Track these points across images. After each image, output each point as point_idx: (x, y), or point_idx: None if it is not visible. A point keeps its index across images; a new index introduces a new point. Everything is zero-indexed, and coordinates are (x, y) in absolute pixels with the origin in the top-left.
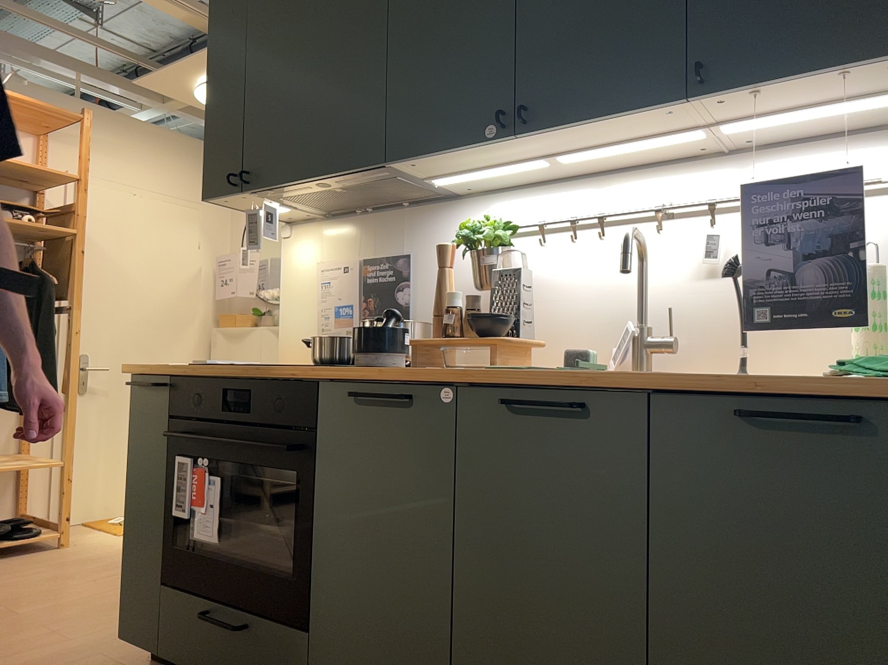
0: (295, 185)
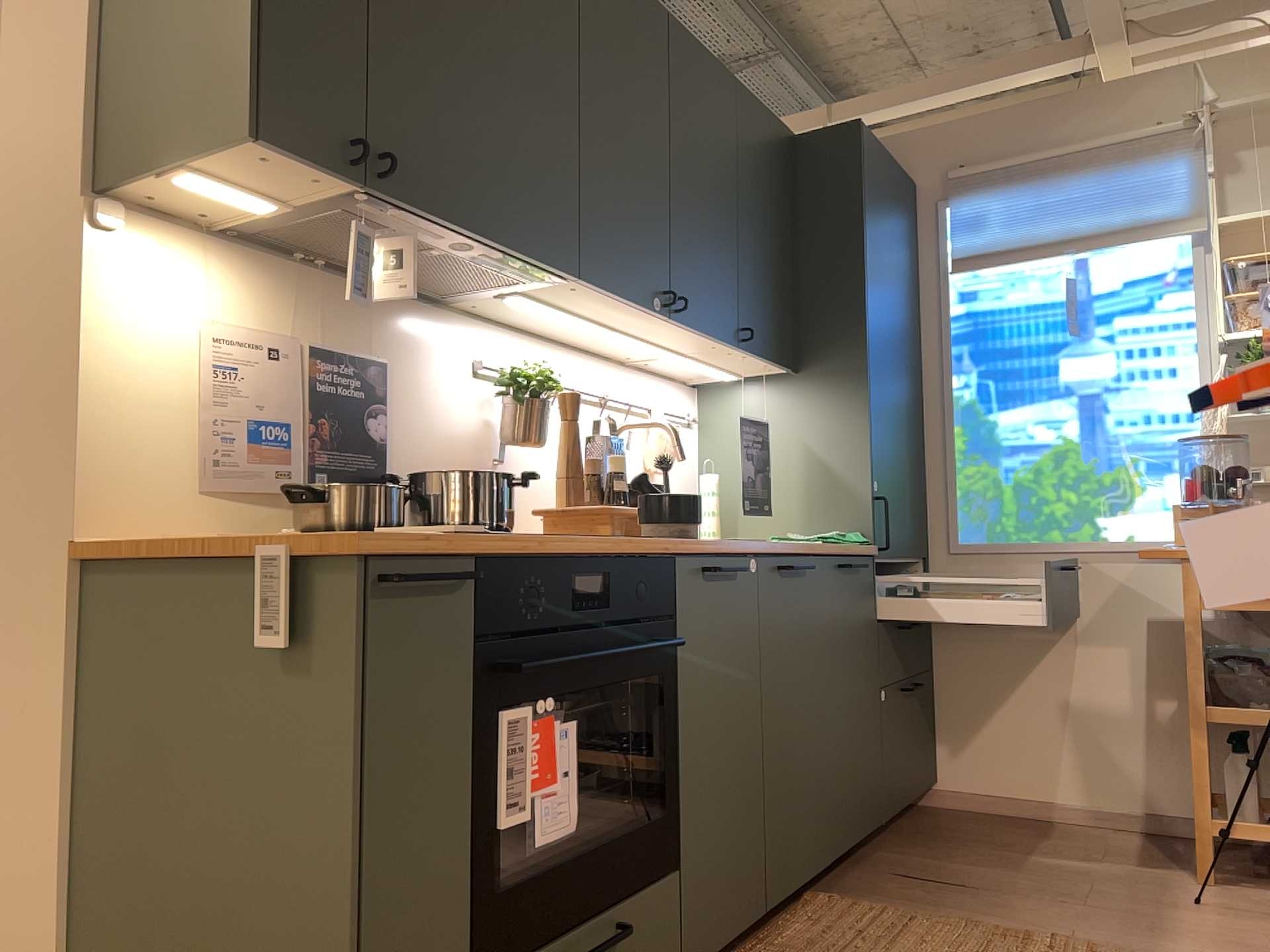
0: (447, 229)
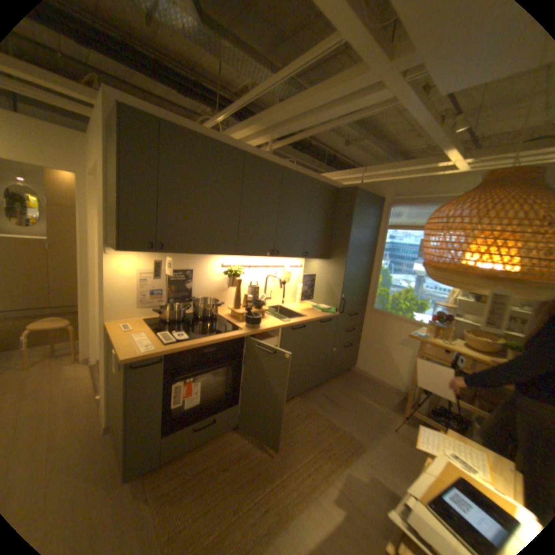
0: (187, 254)
